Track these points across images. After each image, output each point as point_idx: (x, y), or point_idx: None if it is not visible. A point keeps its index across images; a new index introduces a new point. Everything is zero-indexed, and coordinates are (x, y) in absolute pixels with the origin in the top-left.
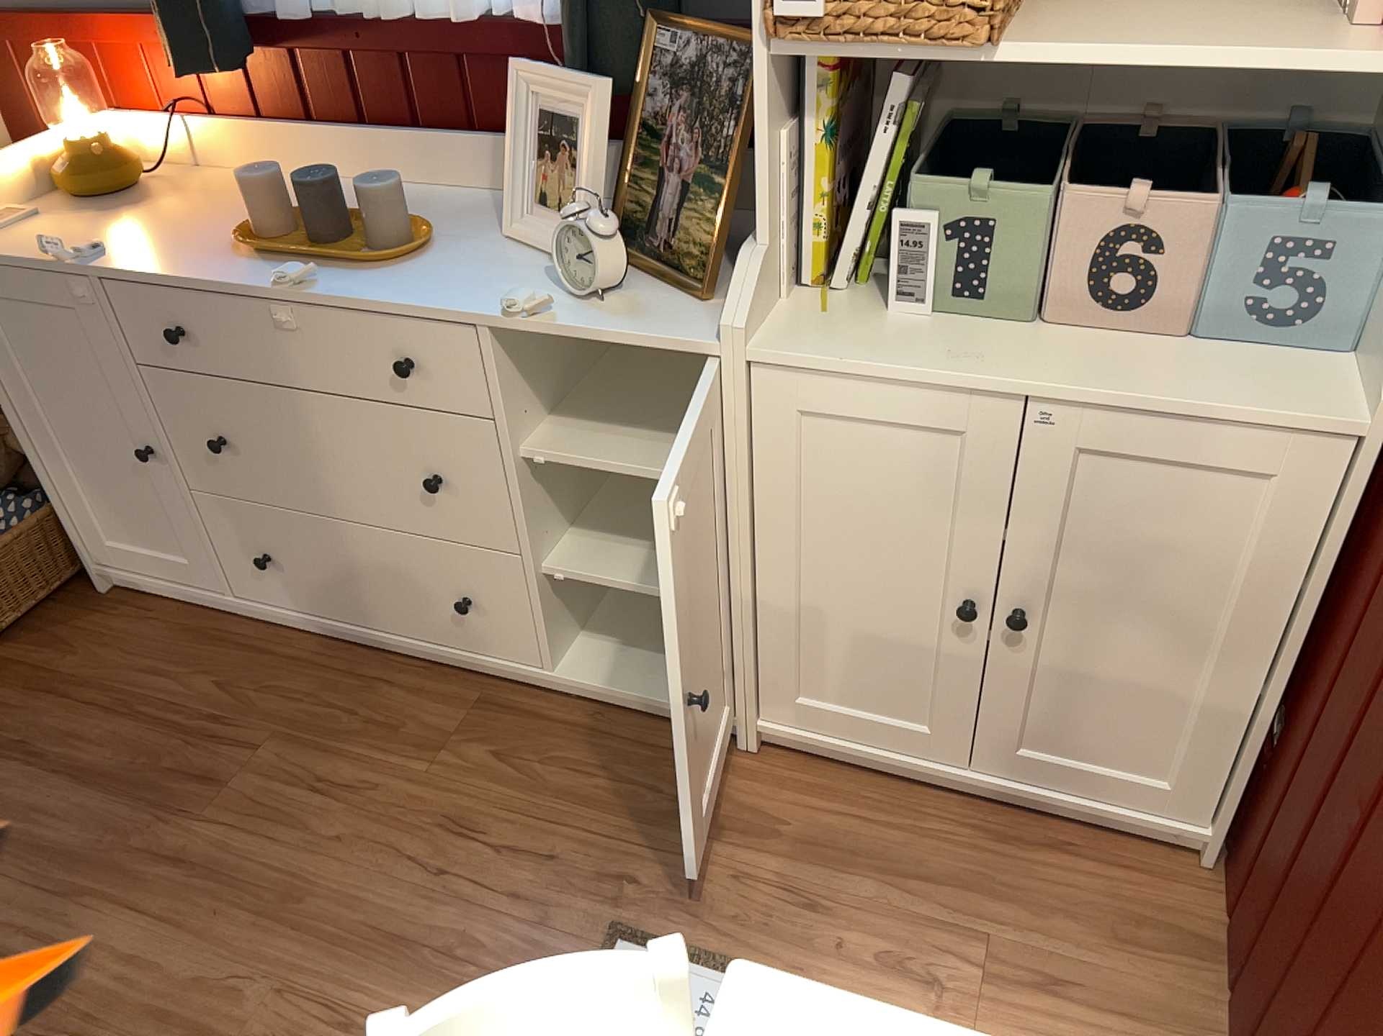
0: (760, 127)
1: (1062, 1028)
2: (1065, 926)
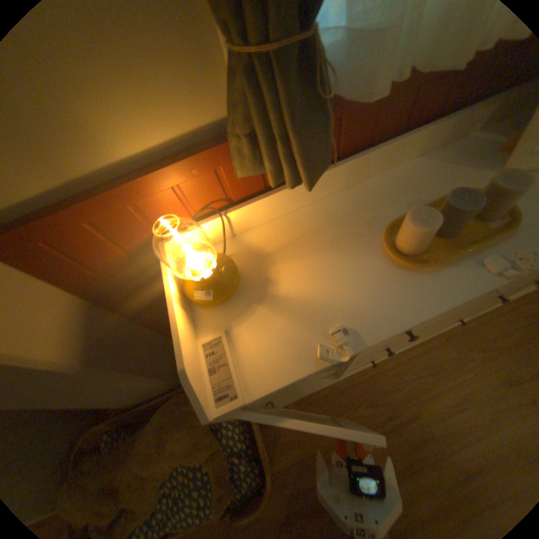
0: None
1: None
2: None
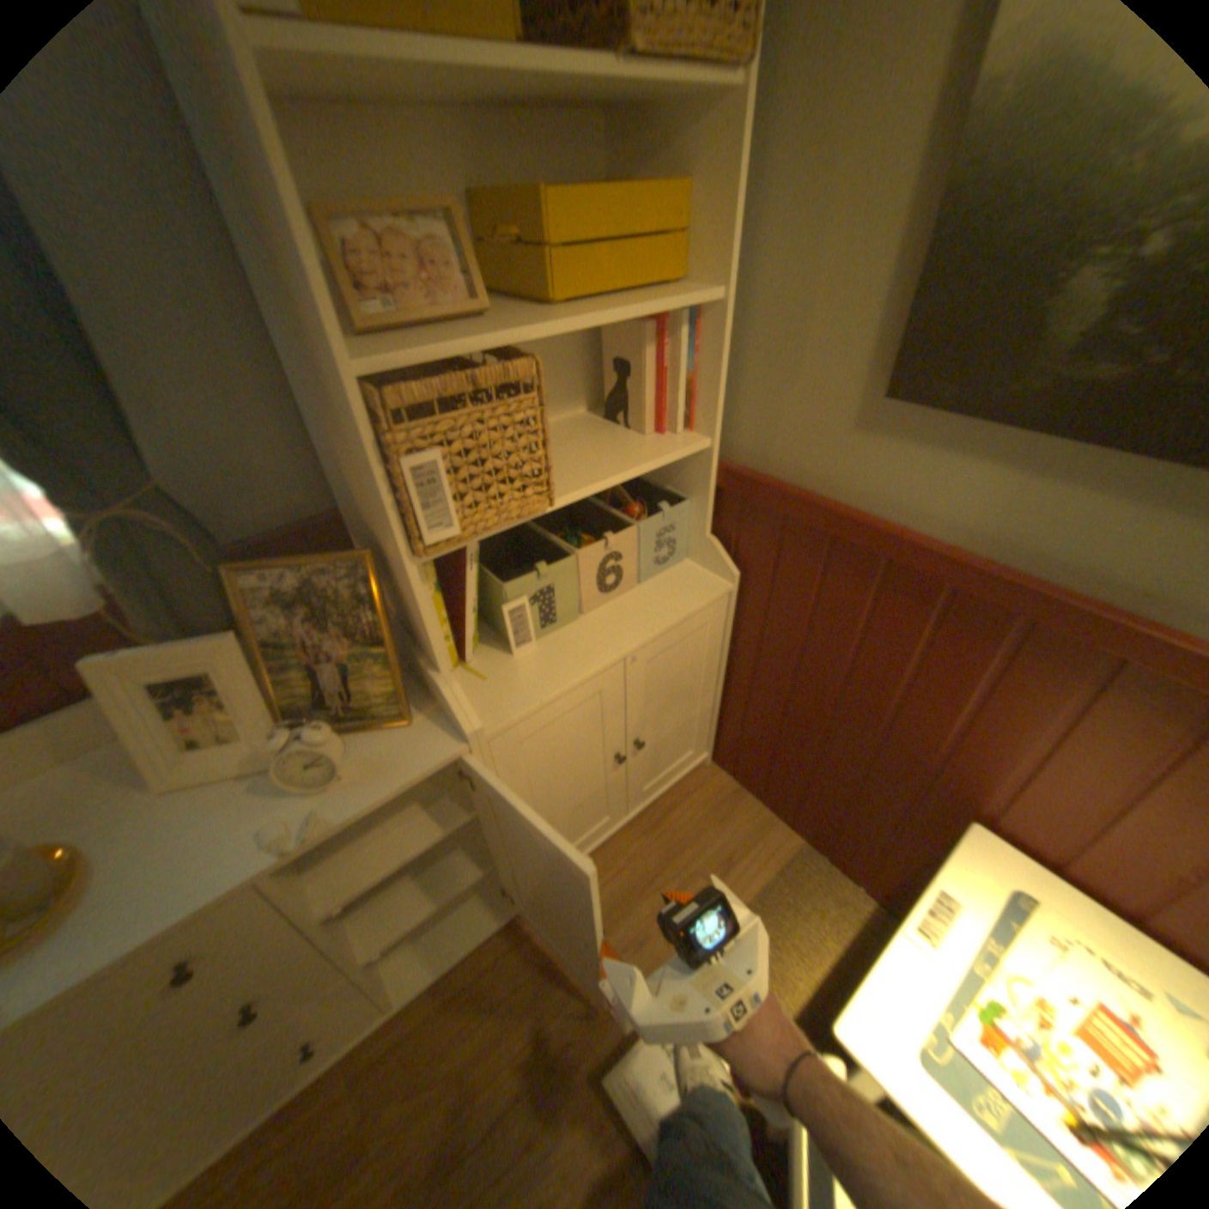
0: (417, 606)
1: (754, 878)
2: (711, 839)
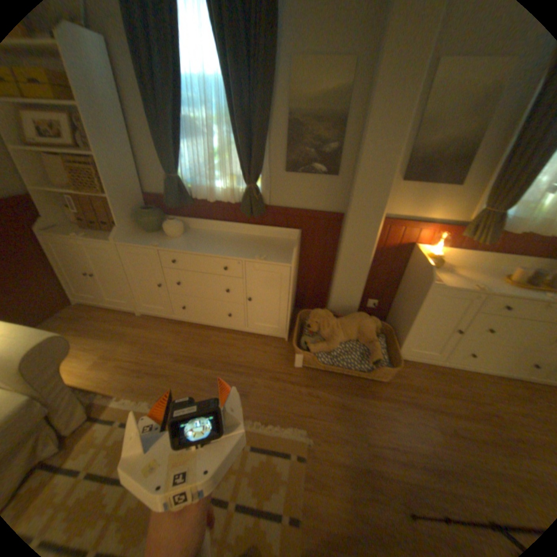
0: None
1: None
2: None
